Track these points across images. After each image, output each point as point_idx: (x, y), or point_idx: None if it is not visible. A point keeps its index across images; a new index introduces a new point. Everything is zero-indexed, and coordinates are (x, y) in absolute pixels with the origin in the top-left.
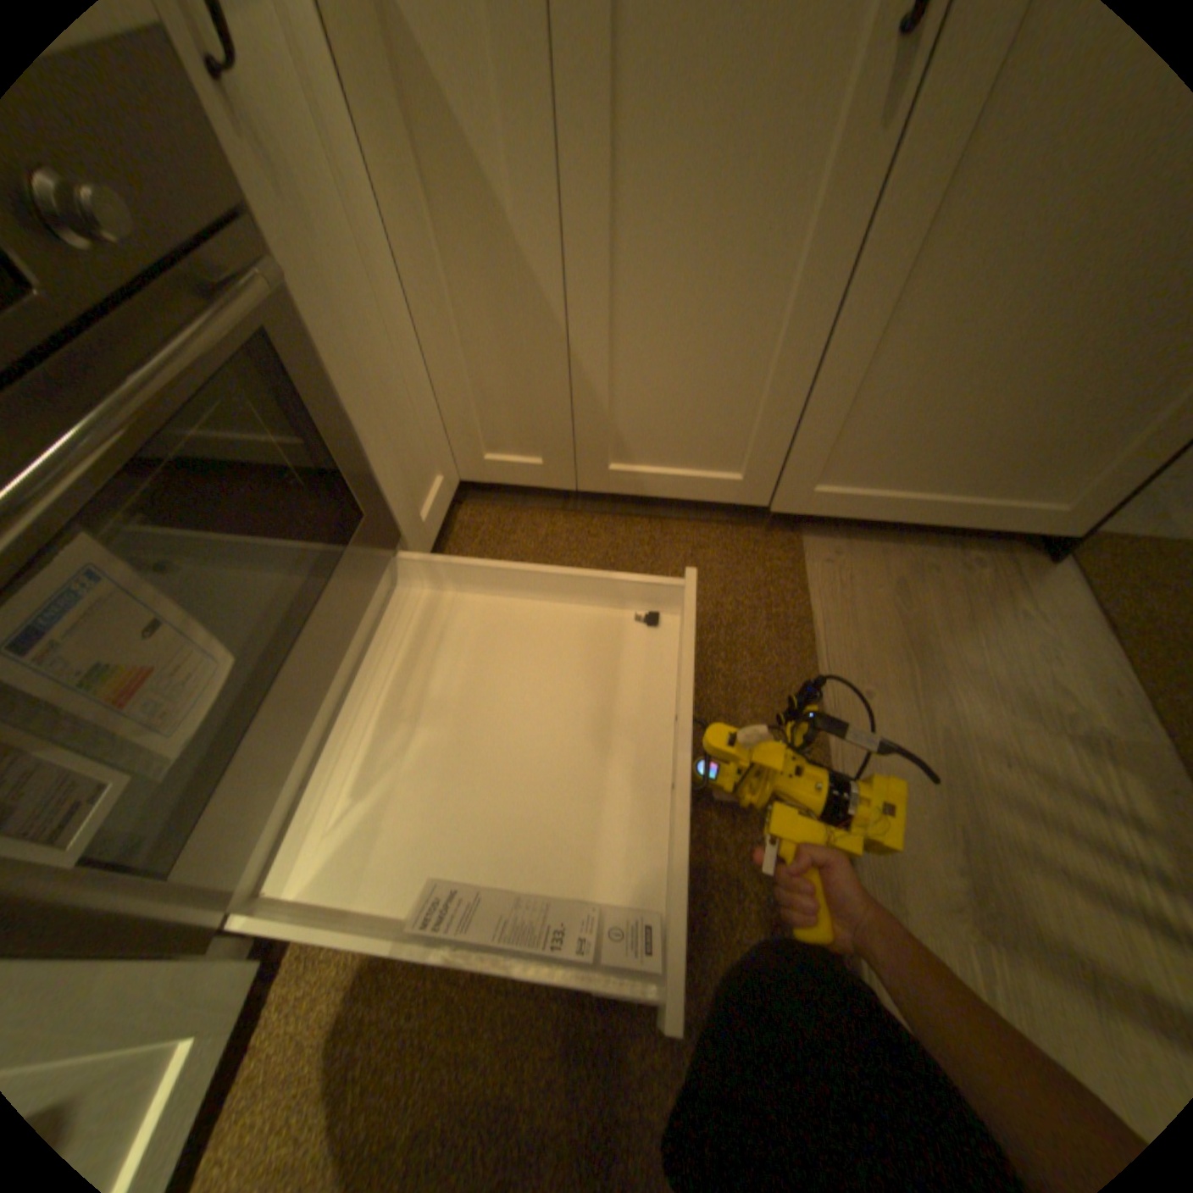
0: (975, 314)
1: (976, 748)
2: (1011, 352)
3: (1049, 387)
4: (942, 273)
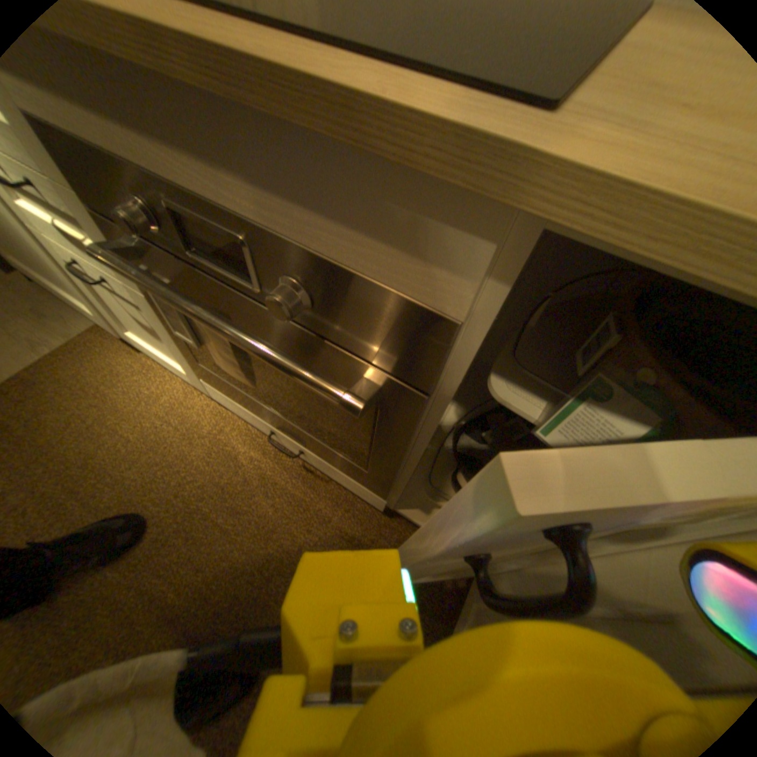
0: None
1: None
2: None
3: None
4: None
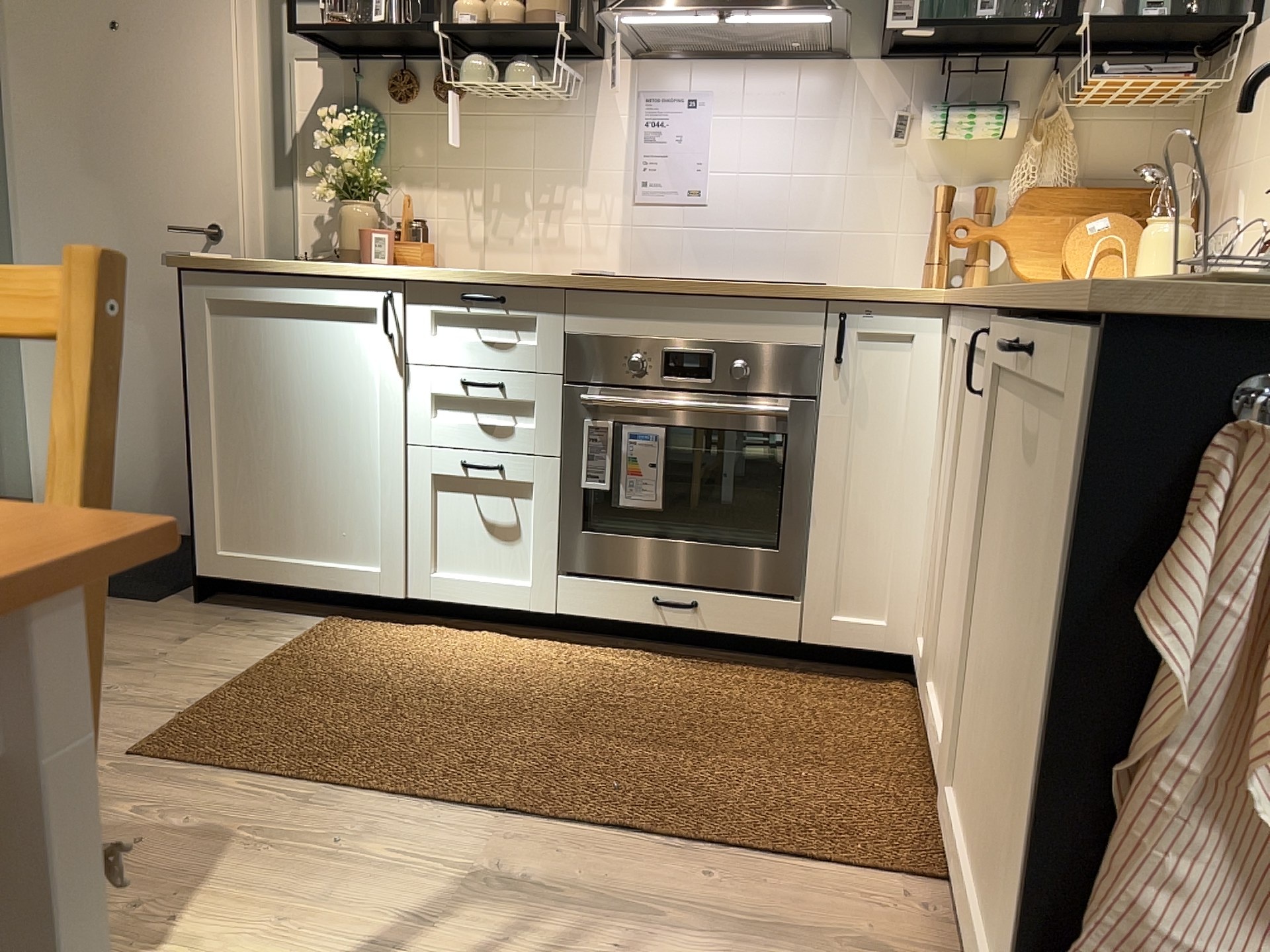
0: (1000, 620)
1: (649, 950)
2: (1006, 678)
3: (1013, 743)
4: (996, 570)
